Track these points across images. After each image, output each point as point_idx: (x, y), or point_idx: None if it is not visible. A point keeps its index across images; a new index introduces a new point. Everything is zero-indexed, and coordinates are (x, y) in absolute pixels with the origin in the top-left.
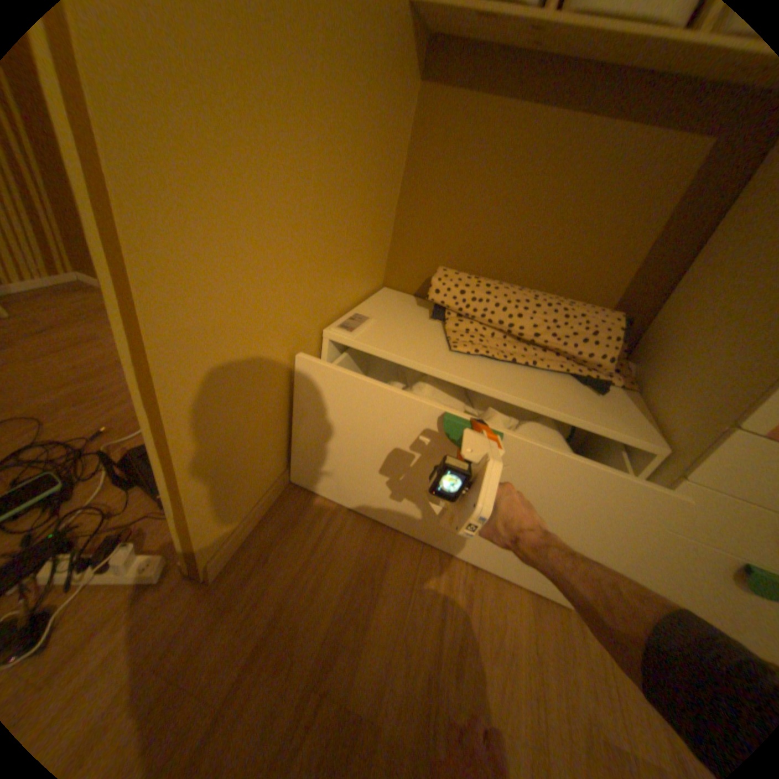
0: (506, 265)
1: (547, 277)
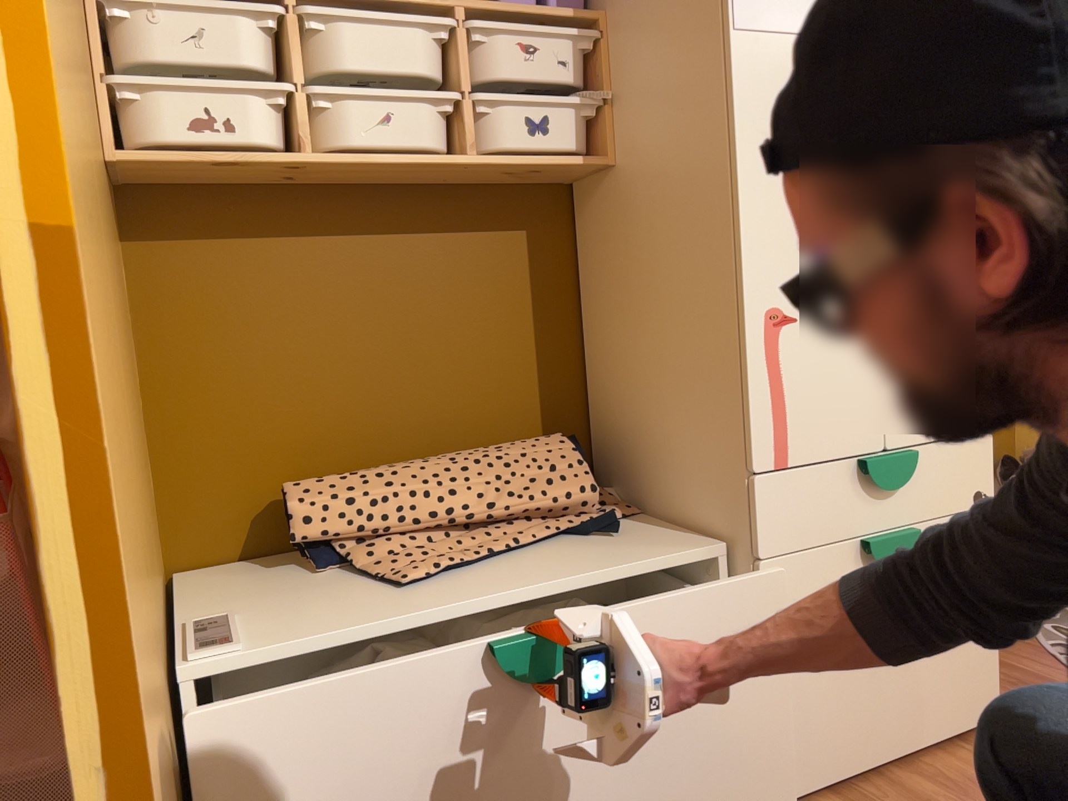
0: (378, 441)
1: (443, 431)
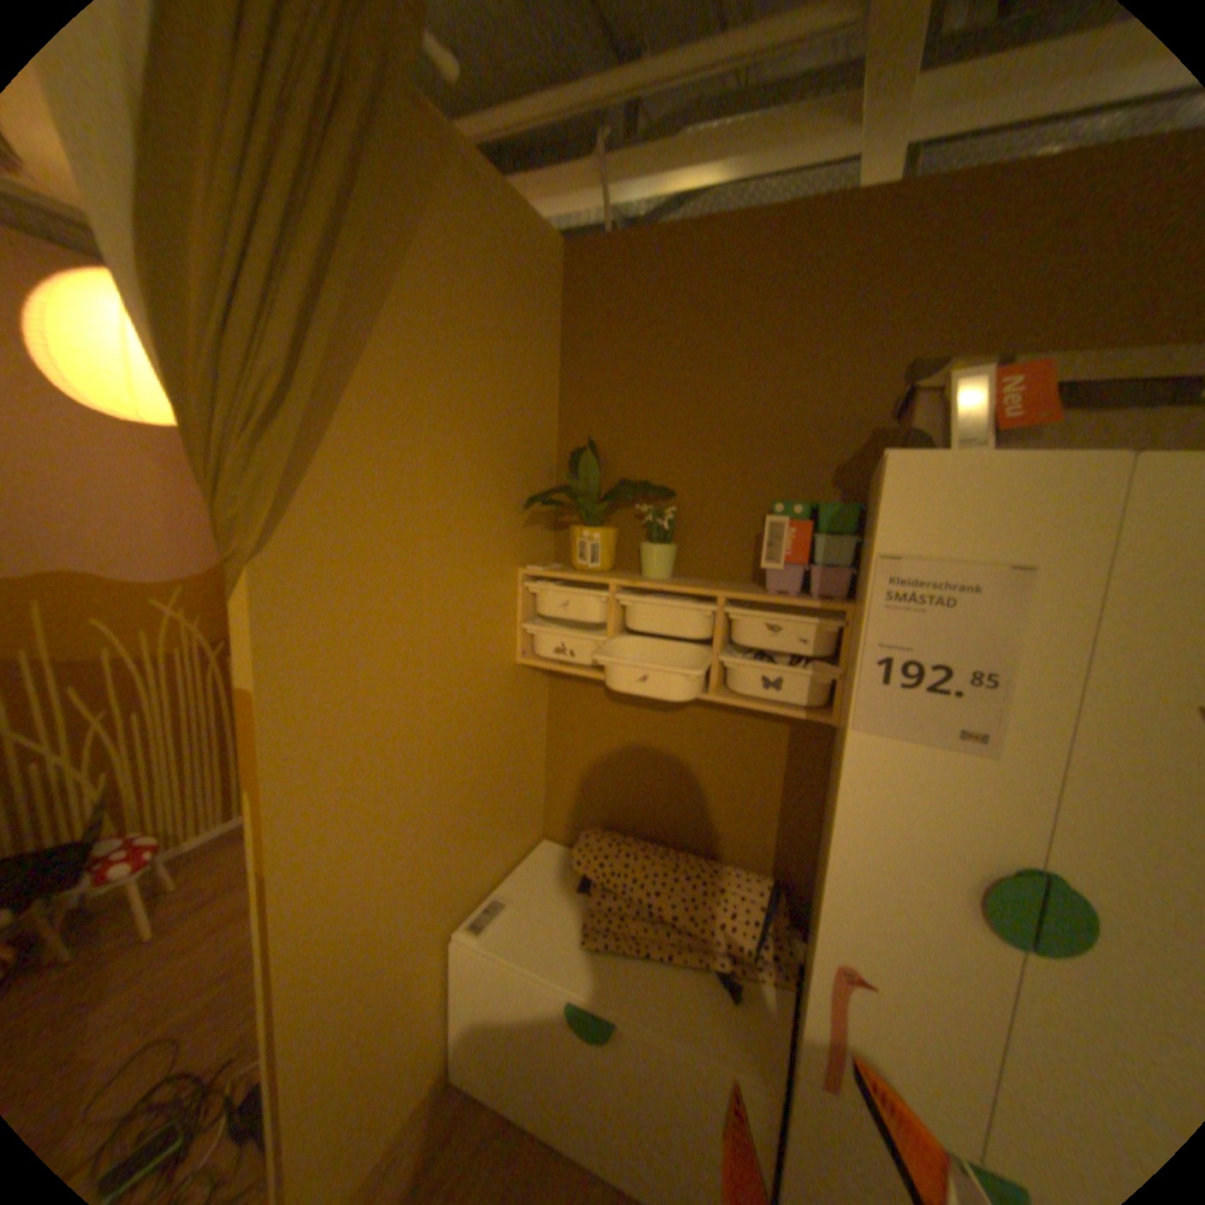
0: (655, 822)
1: (697, 835)
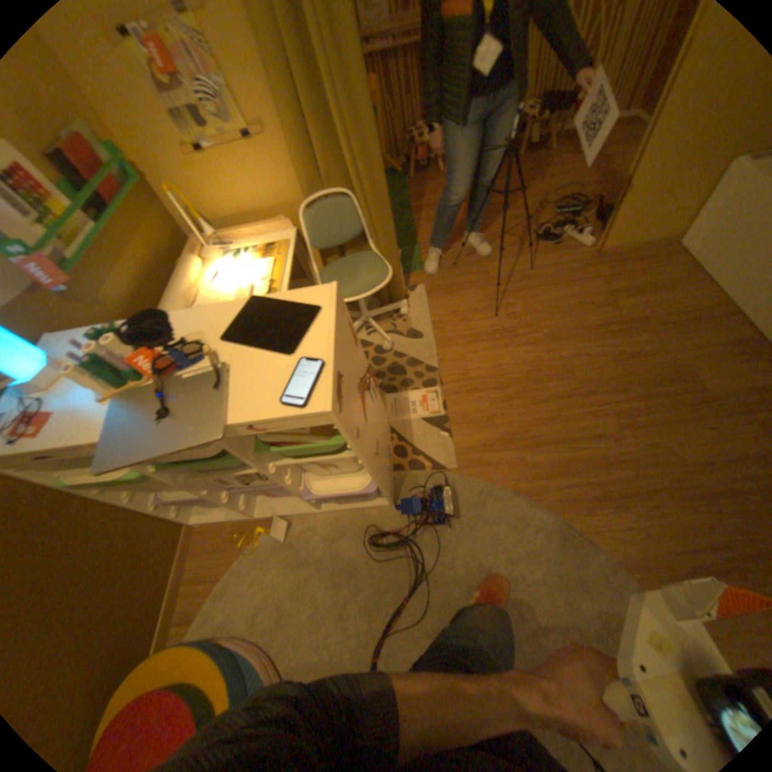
0: None
1: None
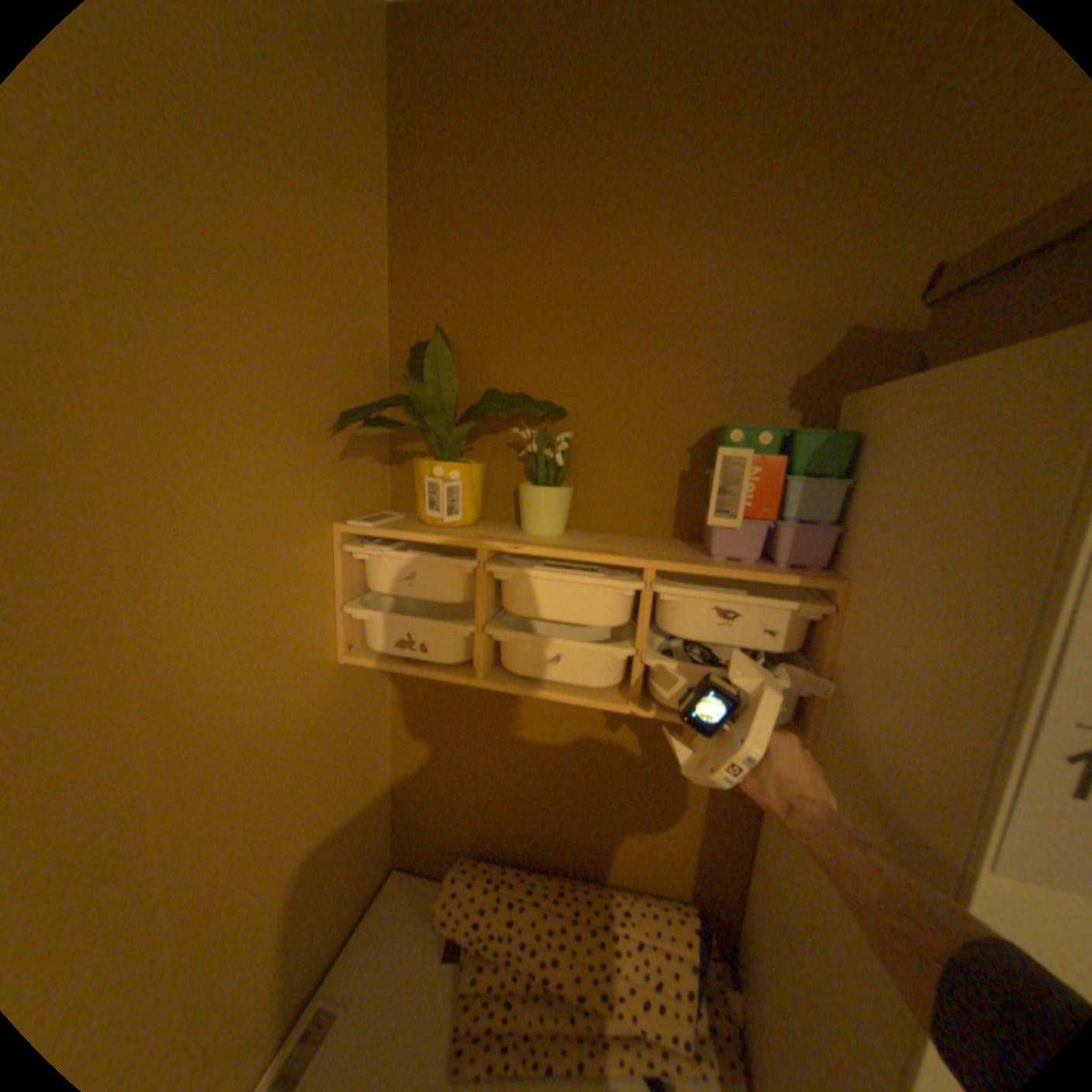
0: (541, 842)
1: (596, 856)
